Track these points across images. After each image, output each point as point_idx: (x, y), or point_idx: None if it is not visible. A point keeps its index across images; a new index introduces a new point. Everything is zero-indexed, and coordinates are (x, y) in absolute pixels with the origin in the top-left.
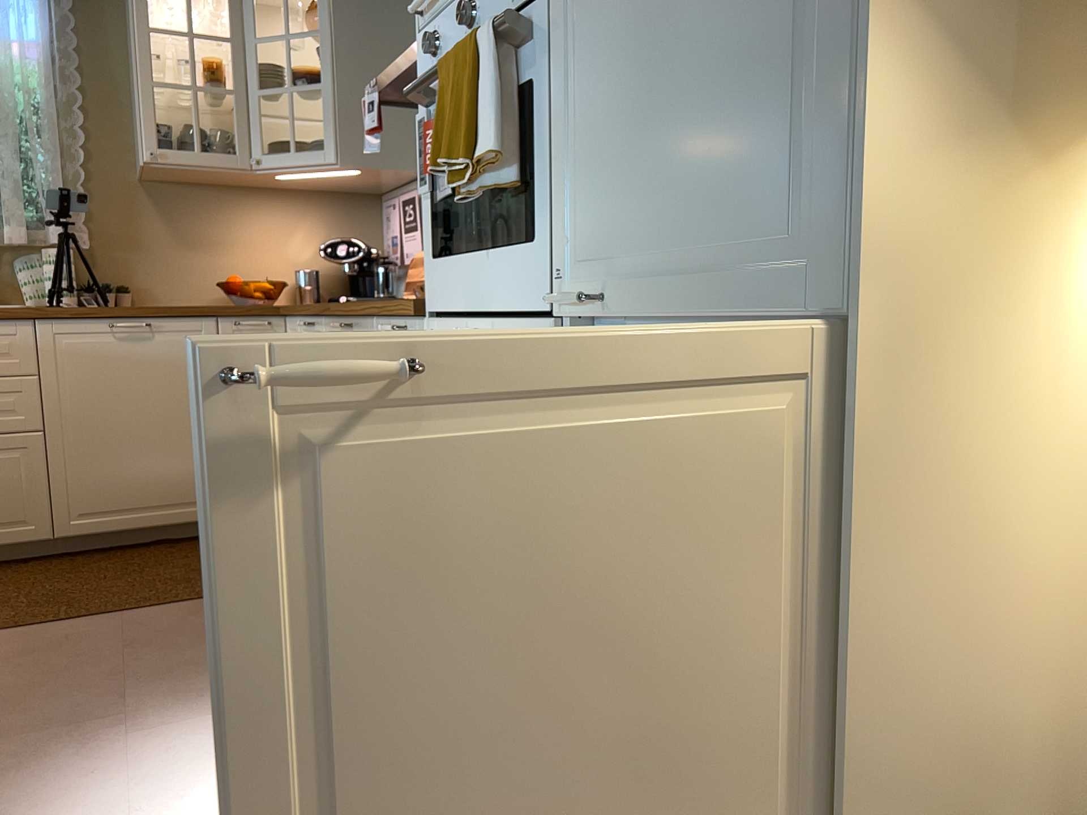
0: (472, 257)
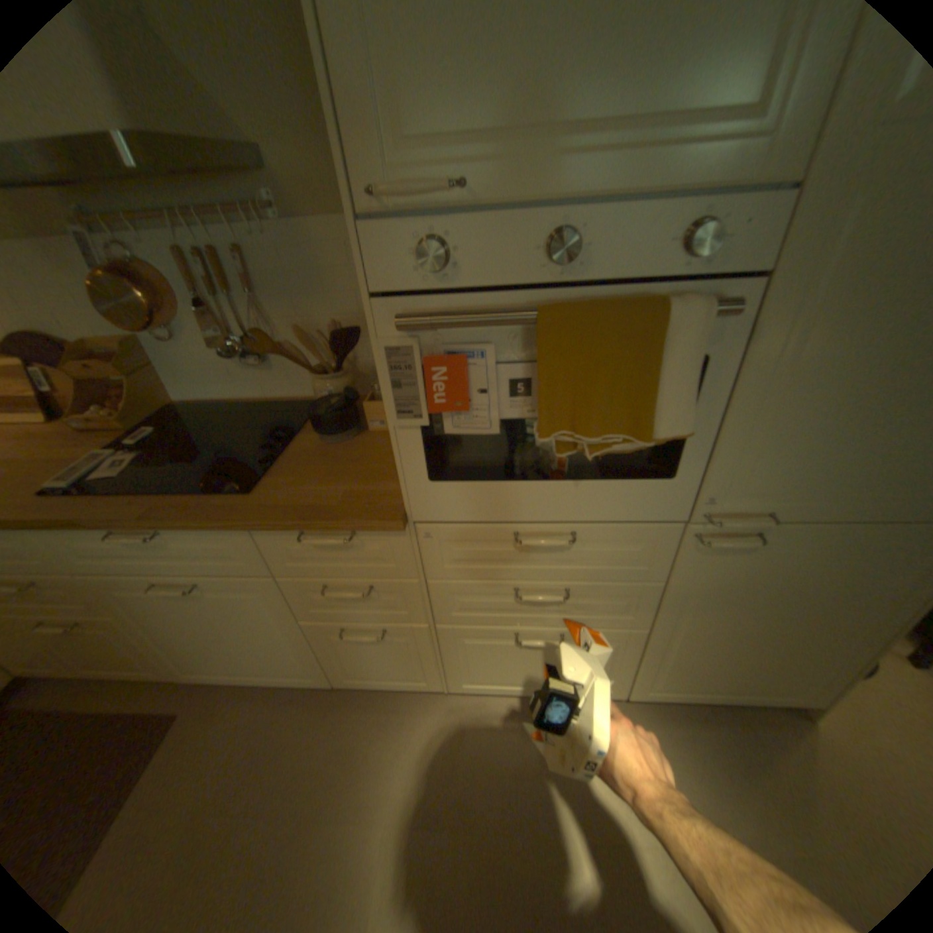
0: (529, 483)
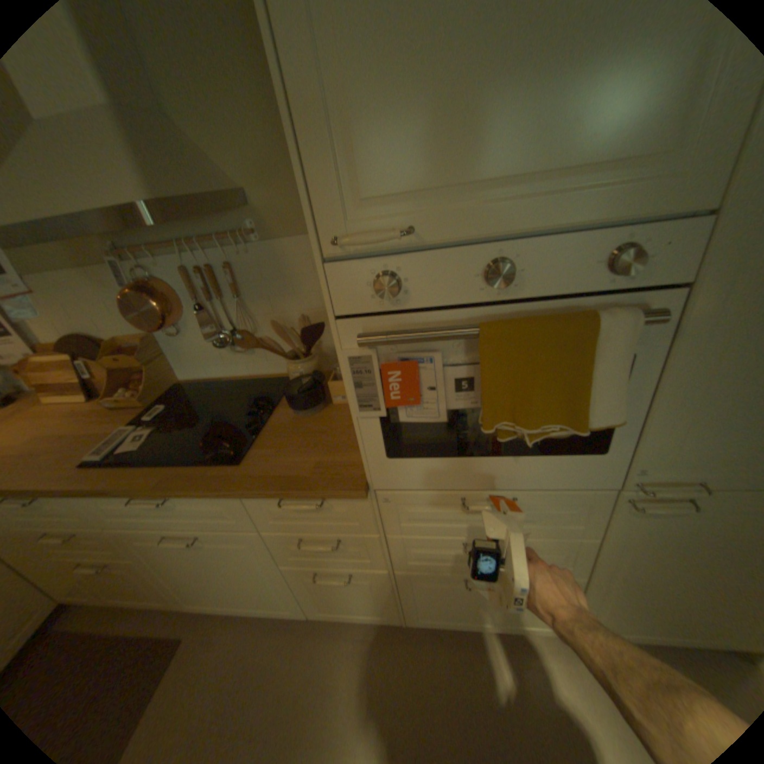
0: (474, 459)
